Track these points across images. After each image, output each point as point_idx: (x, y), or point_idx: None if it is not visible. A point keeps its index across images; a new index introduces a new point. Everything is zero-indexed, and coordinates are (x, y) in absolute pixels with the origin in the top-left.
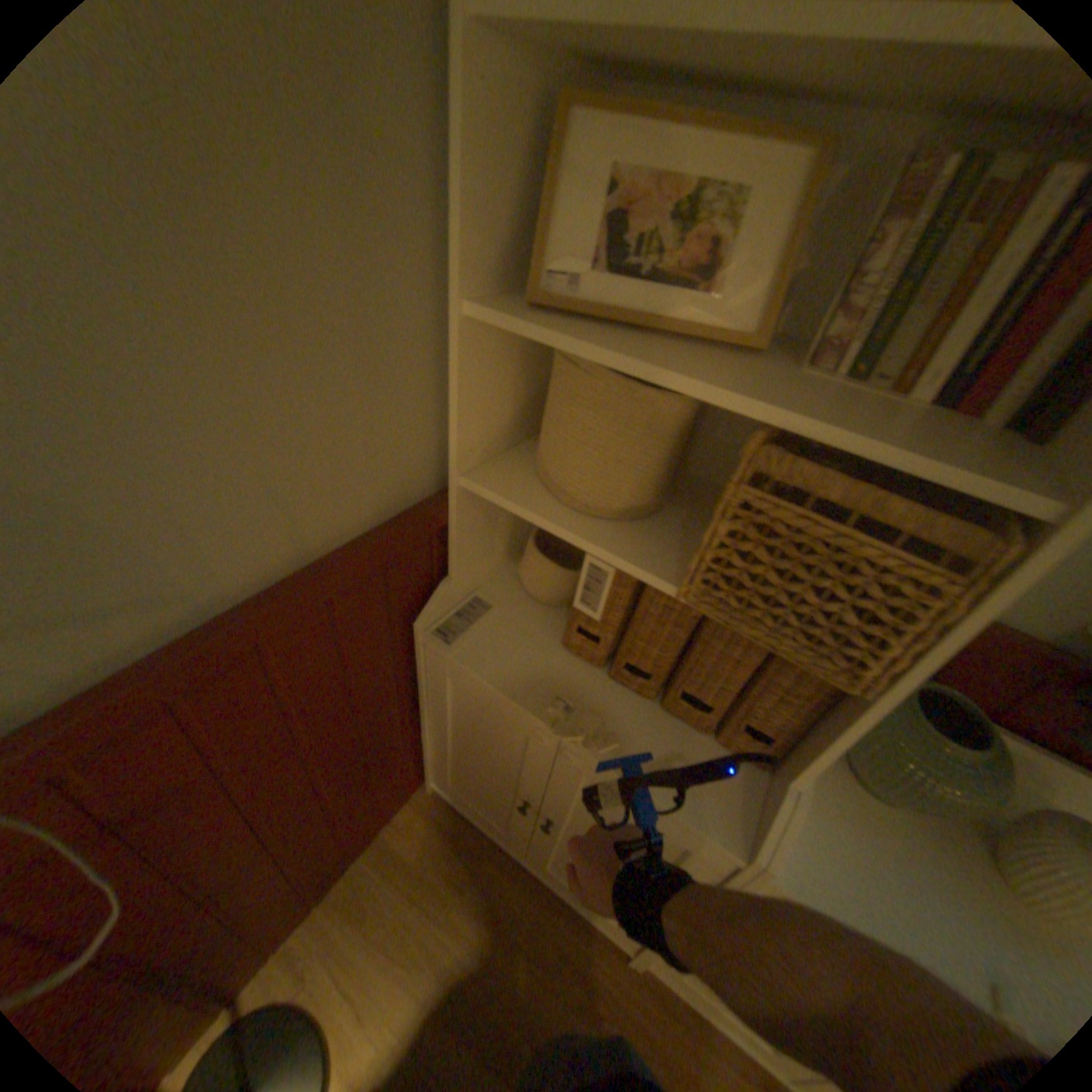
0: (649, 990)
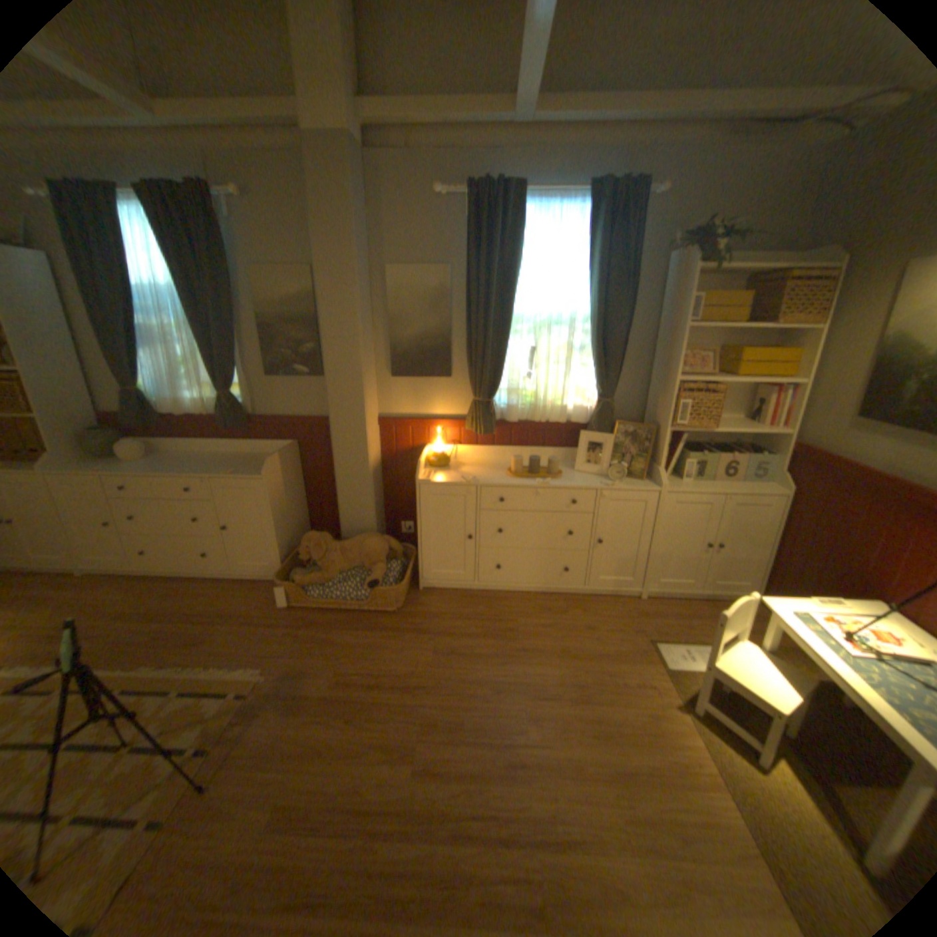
0: (82, 580)
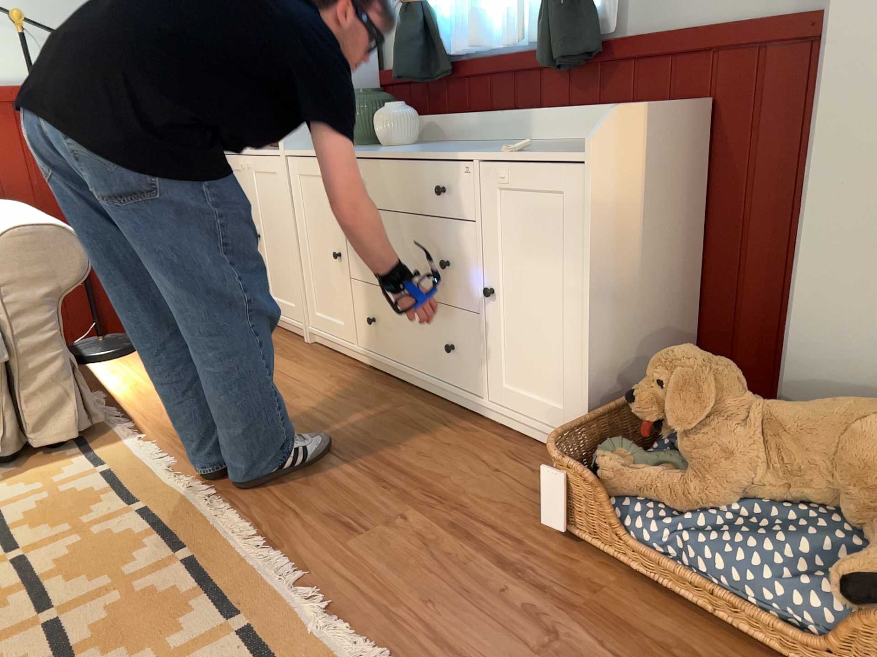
0: (308, 347)
